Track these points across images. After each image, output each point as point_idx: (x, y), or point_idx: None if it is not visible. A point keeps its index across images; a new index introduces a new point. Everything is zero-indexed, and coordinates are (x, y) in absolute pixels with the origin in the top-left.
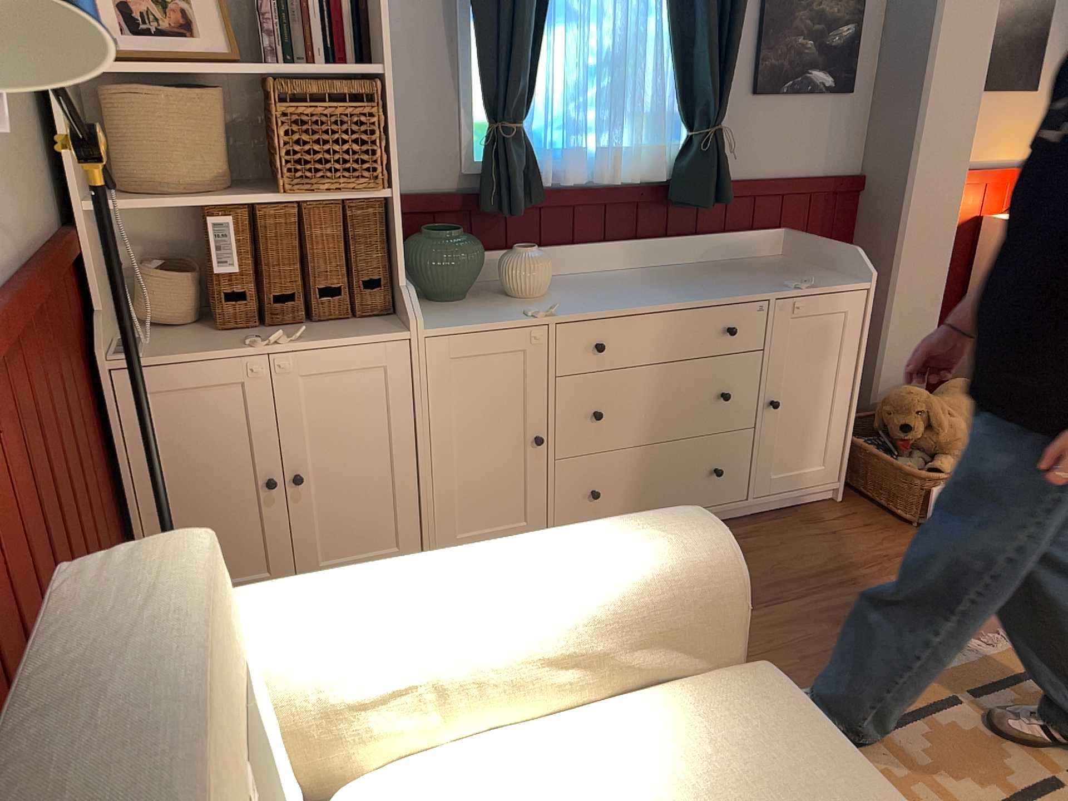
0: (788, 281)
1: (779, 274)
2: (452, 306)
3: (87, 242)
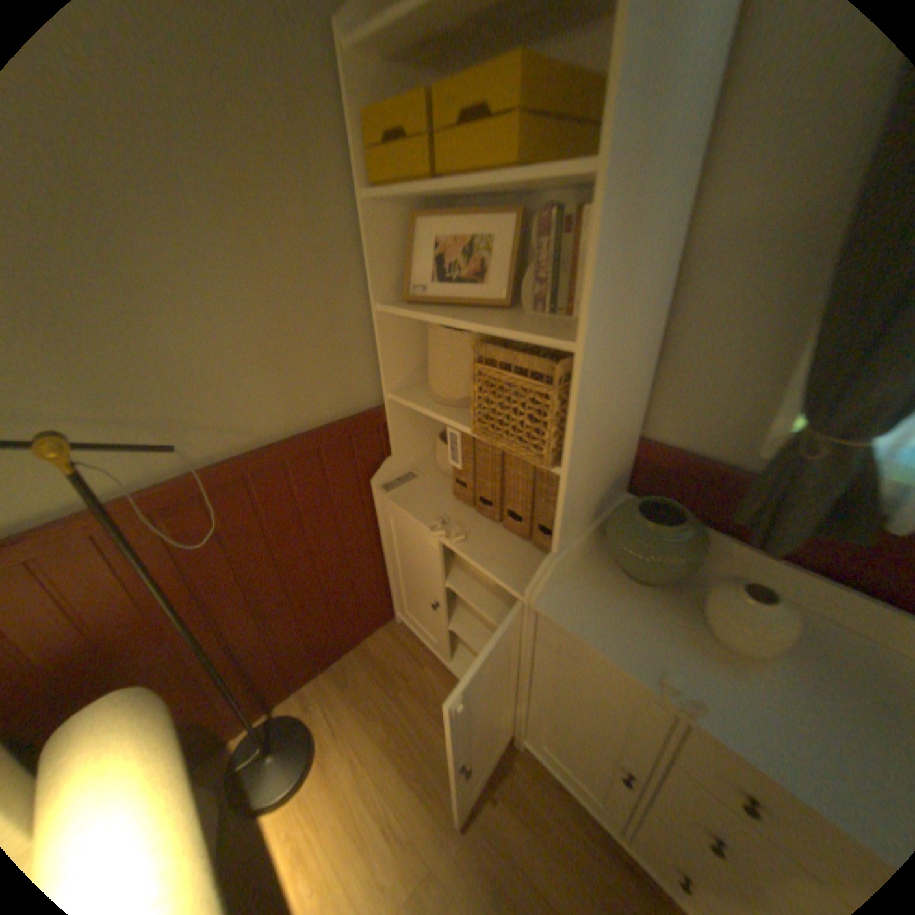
0: None
1: None
2: (629, 590)
3: (391, 414)
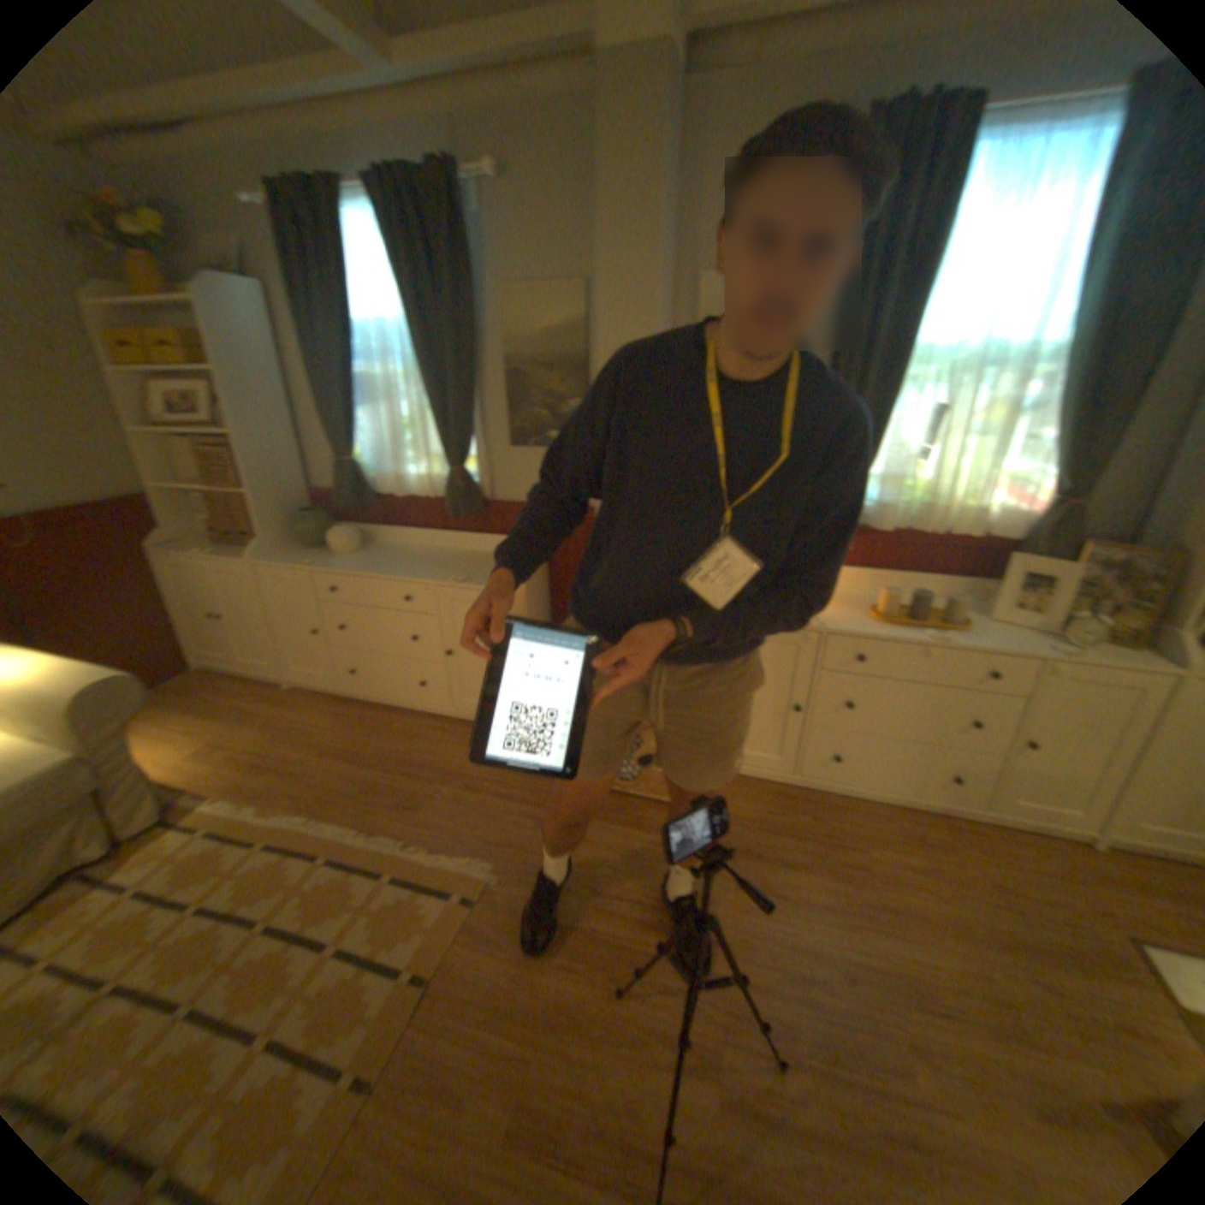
0: (456, 577)
1: (481, 571)
2: (299, 552)
3: (147, 499)
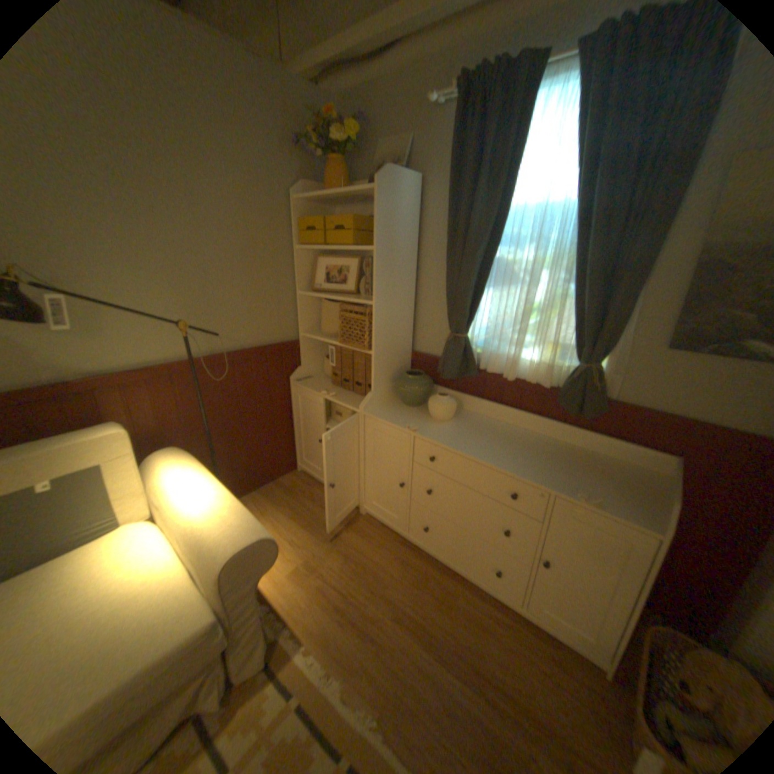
0: (587, 491)
1: (608, 485)
2: (402, 408)
3: (302, 344)
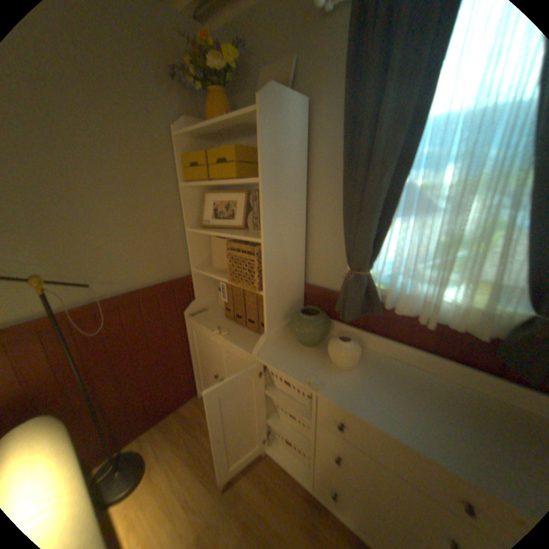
0: None
1: None
2: (299, 349)
3: (194, 279)
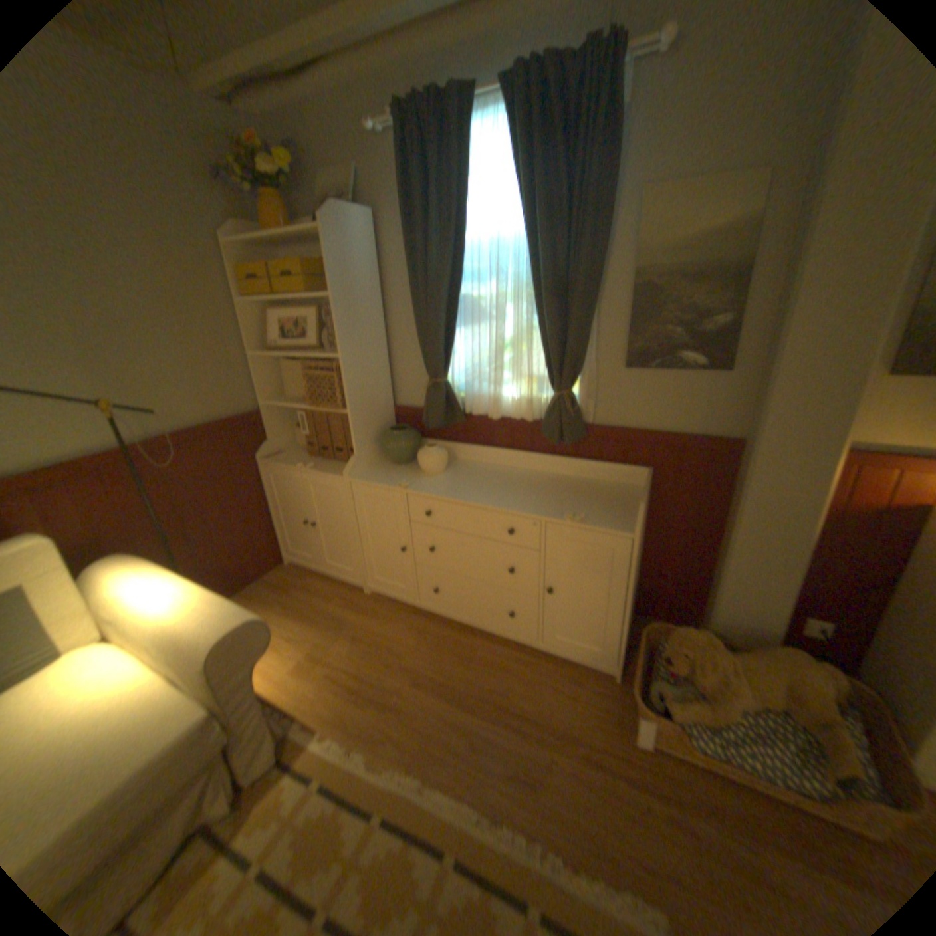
0: (571, 512)
1: (592, 504)
2: (391, 469)
3: (263, 416)
